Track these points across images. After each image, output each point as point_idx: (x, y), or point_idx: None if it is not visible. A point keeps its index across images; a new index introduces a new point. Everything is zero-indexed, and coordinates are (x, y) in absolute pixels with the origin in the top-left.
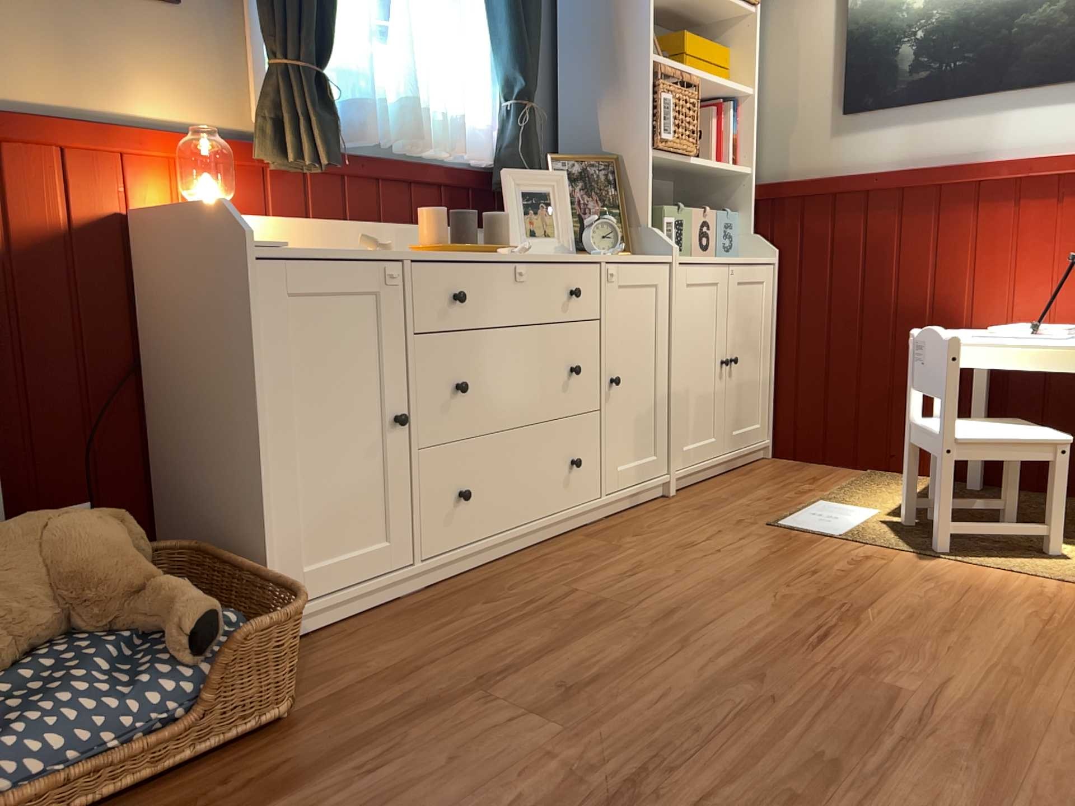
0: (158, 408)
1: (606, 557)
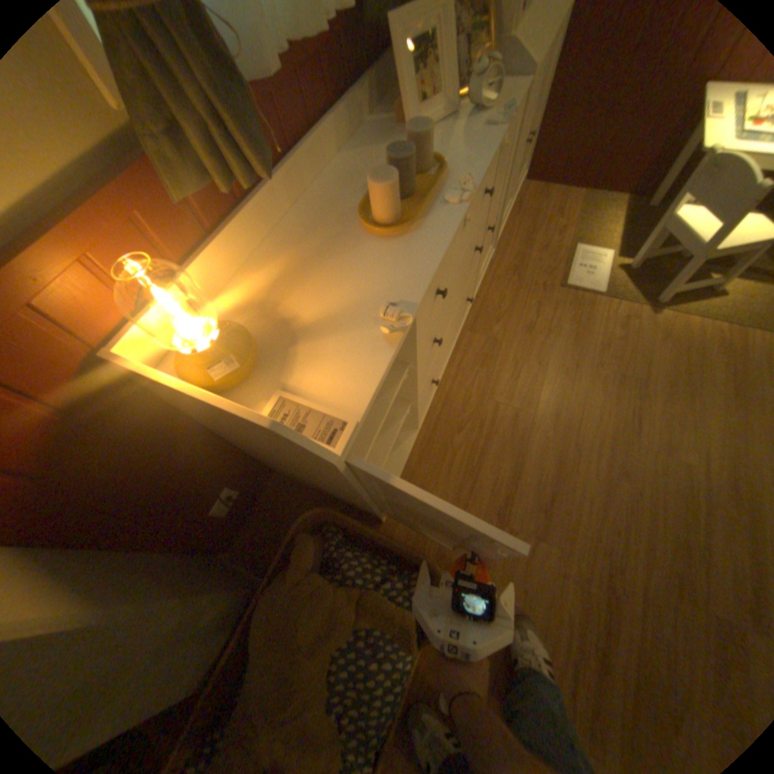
0: (236, 440)
1: (493, 355)
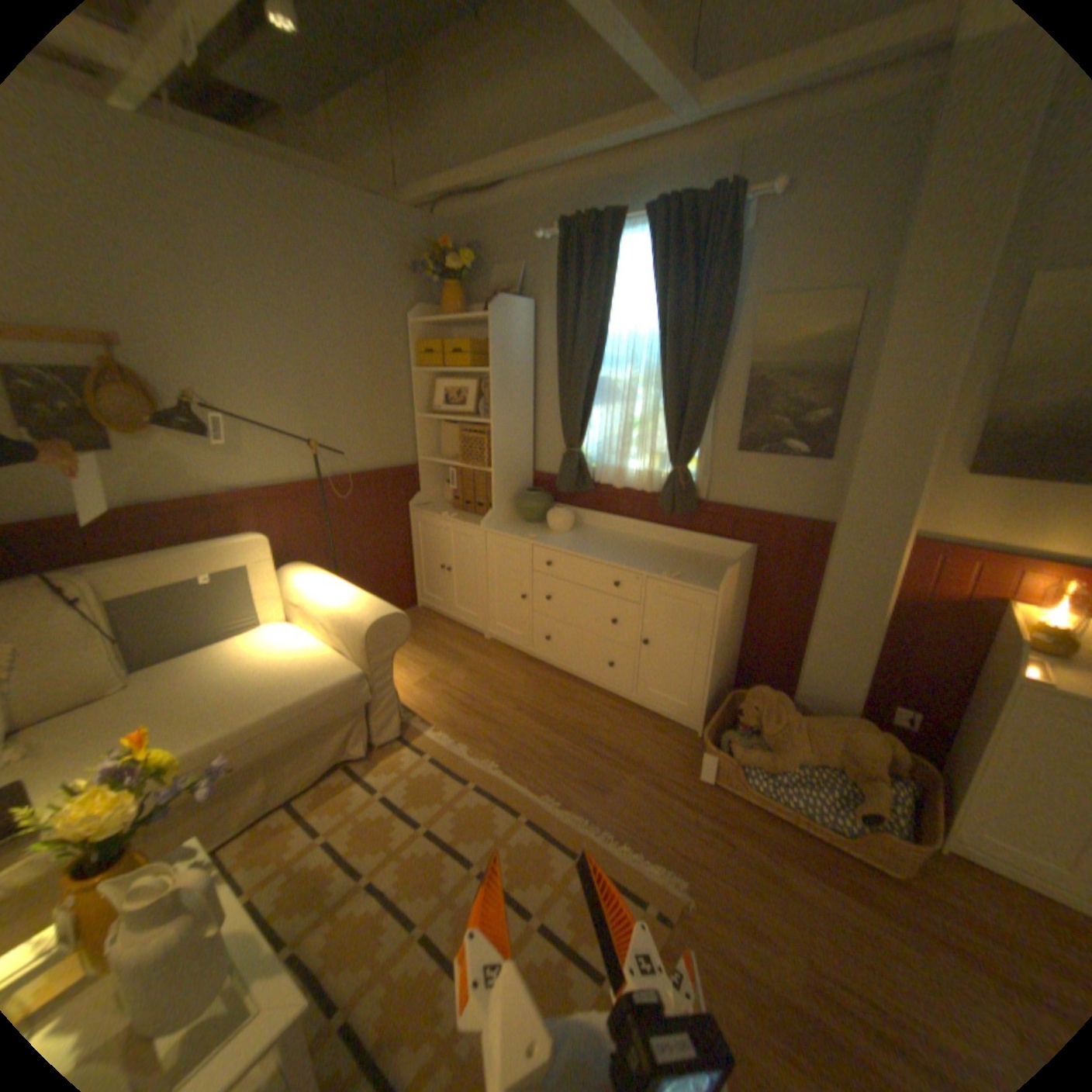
0: (976, 700)
1: None
